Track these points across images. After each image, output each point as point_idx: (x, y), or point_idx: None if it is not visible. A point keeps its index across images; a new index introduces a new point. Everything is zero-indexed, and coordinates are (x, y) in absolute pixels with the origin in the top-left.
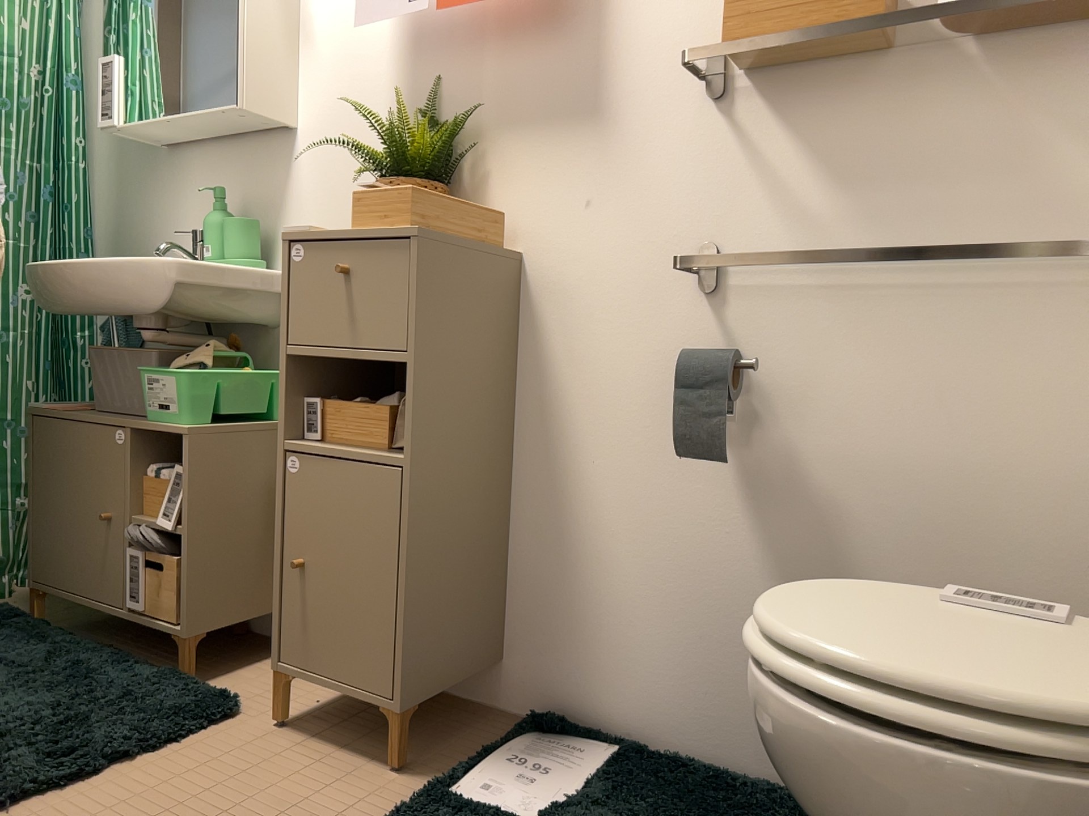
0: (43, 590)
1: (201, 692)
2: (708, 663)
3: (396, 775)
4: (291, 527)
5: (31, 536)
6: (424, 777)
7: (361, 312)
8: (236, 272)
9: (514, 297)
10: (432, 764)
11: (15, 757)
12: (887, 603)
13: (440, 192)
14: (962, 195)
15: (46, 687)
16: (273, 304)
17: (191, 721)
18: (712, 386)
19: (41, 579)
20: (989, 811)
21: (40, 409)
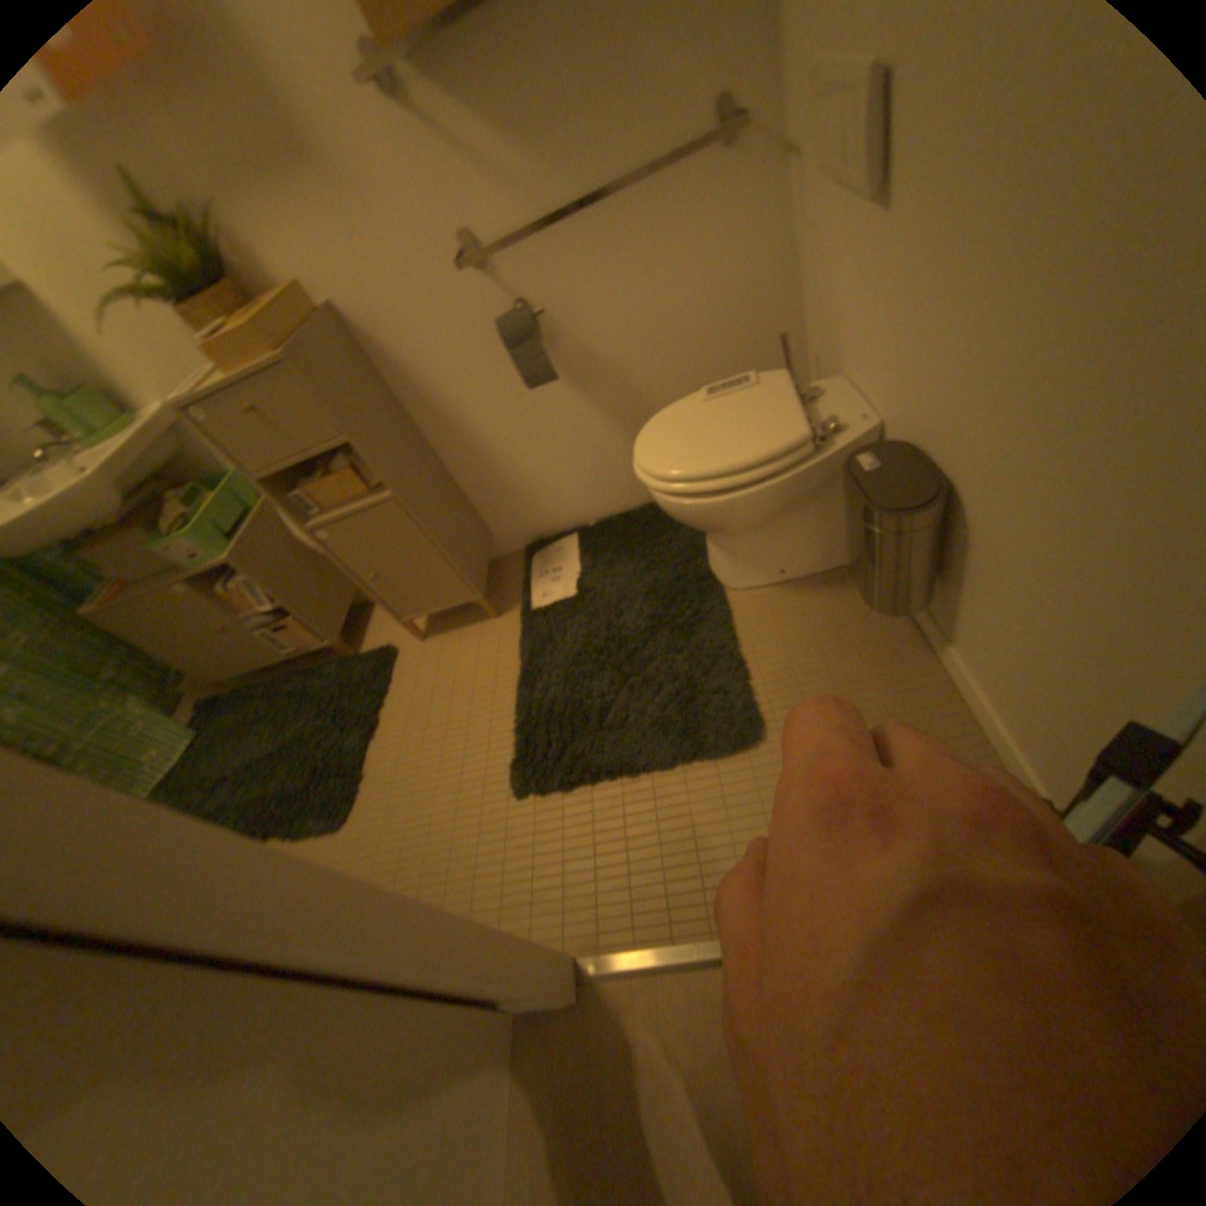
0: (218, 682)
1: (373, 656)
2: (594, 473)
3: (500, 618)
4: (352, 564)
5: (176, 668)
6: (512, 610)
7: (289, 429)
8: (132, 442)
9: (350, 338)
10: (508, 601)
11: (339, 746)
12: (685, 421)
13: (230, 288)
14: (606, 115)
15: (299, 714)
16: (168, 439)
17: (387, 670)
18: (528, 339)
19: (211, 679)
20: (771, 498)
21: (91, 612)
